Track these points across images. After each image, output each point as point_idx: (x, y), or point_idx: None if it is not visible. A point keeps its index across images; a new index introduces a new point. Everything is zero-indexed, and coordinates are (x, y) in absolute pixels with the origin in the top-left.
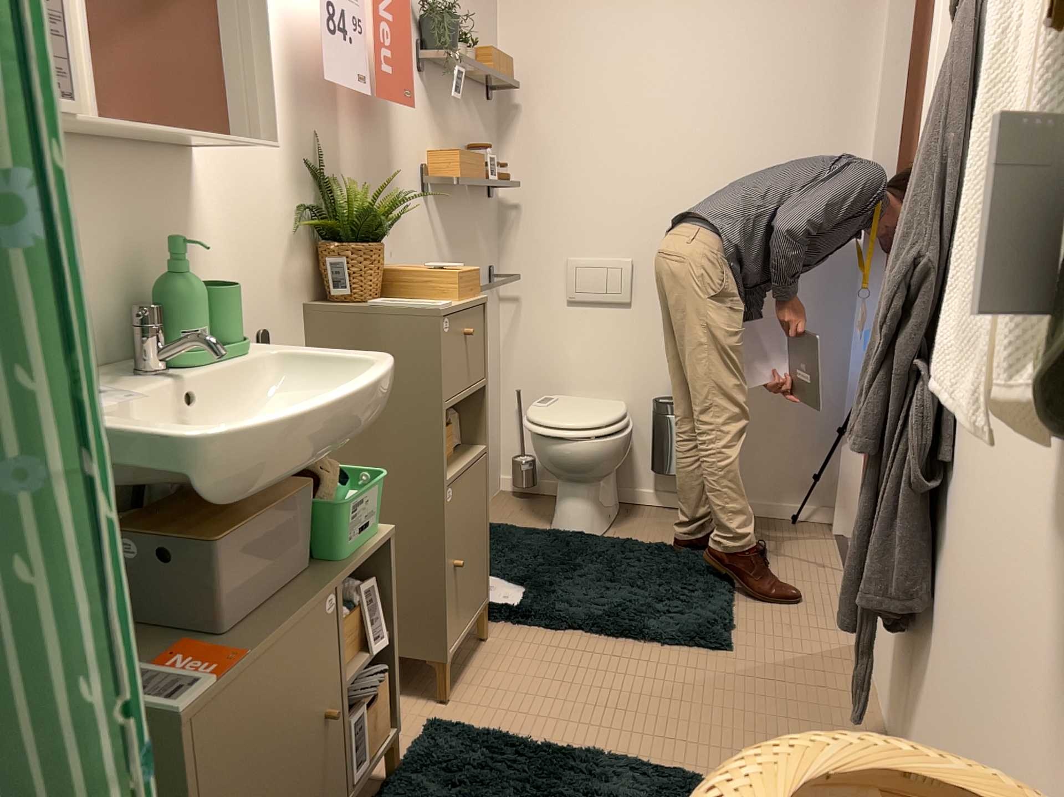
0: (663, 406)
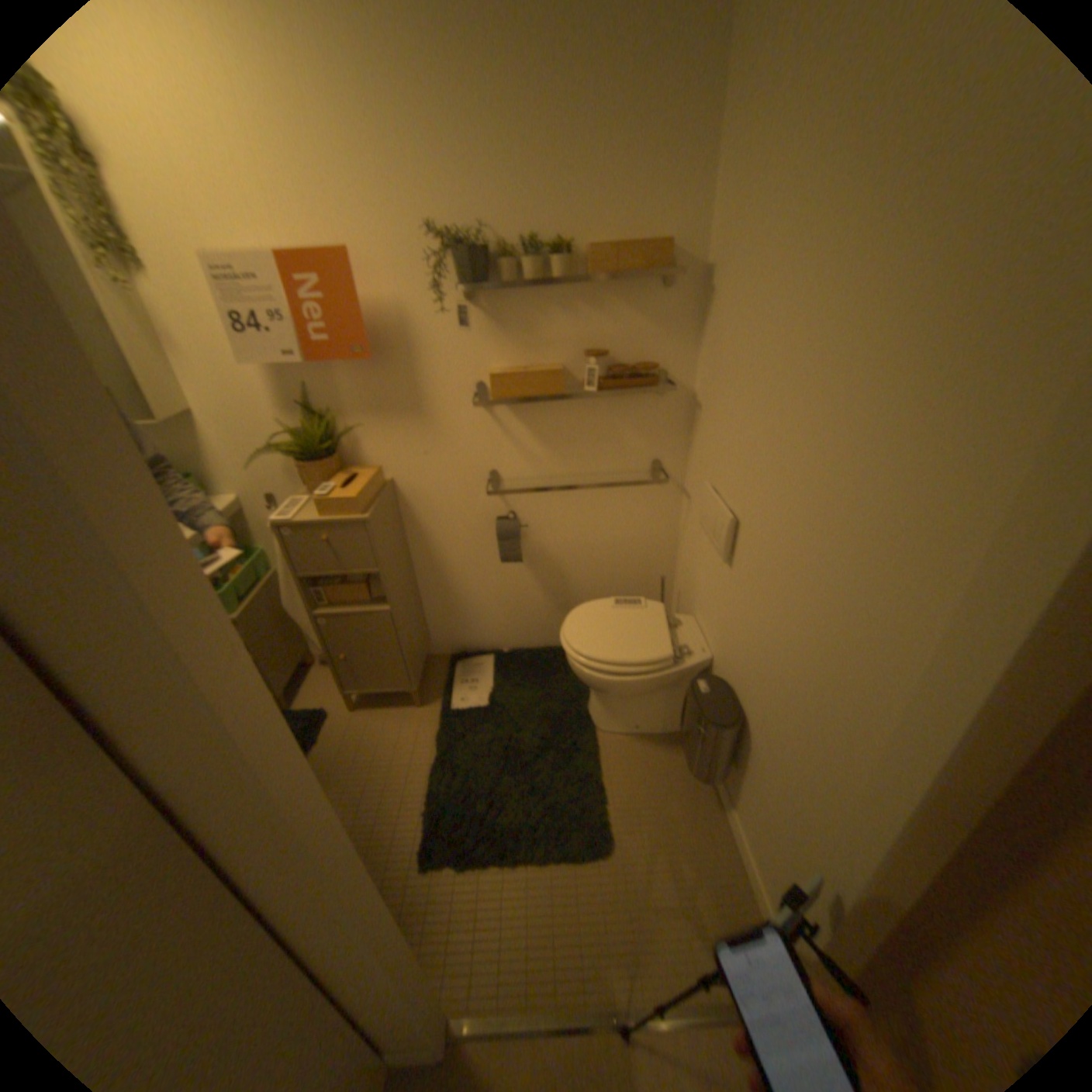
0: (692, 684)
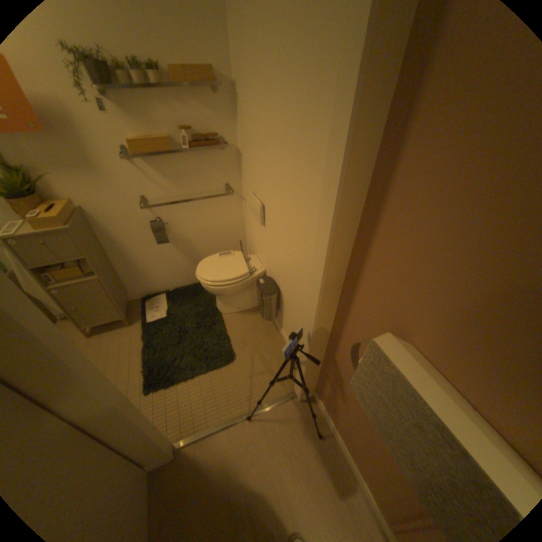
0: (257, 282)
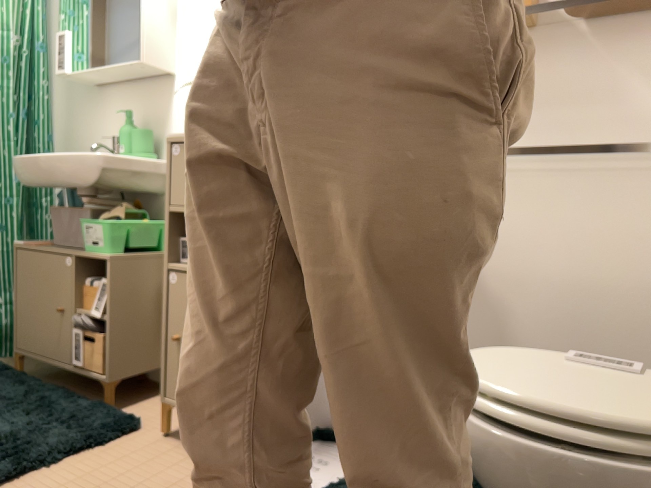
0: None
